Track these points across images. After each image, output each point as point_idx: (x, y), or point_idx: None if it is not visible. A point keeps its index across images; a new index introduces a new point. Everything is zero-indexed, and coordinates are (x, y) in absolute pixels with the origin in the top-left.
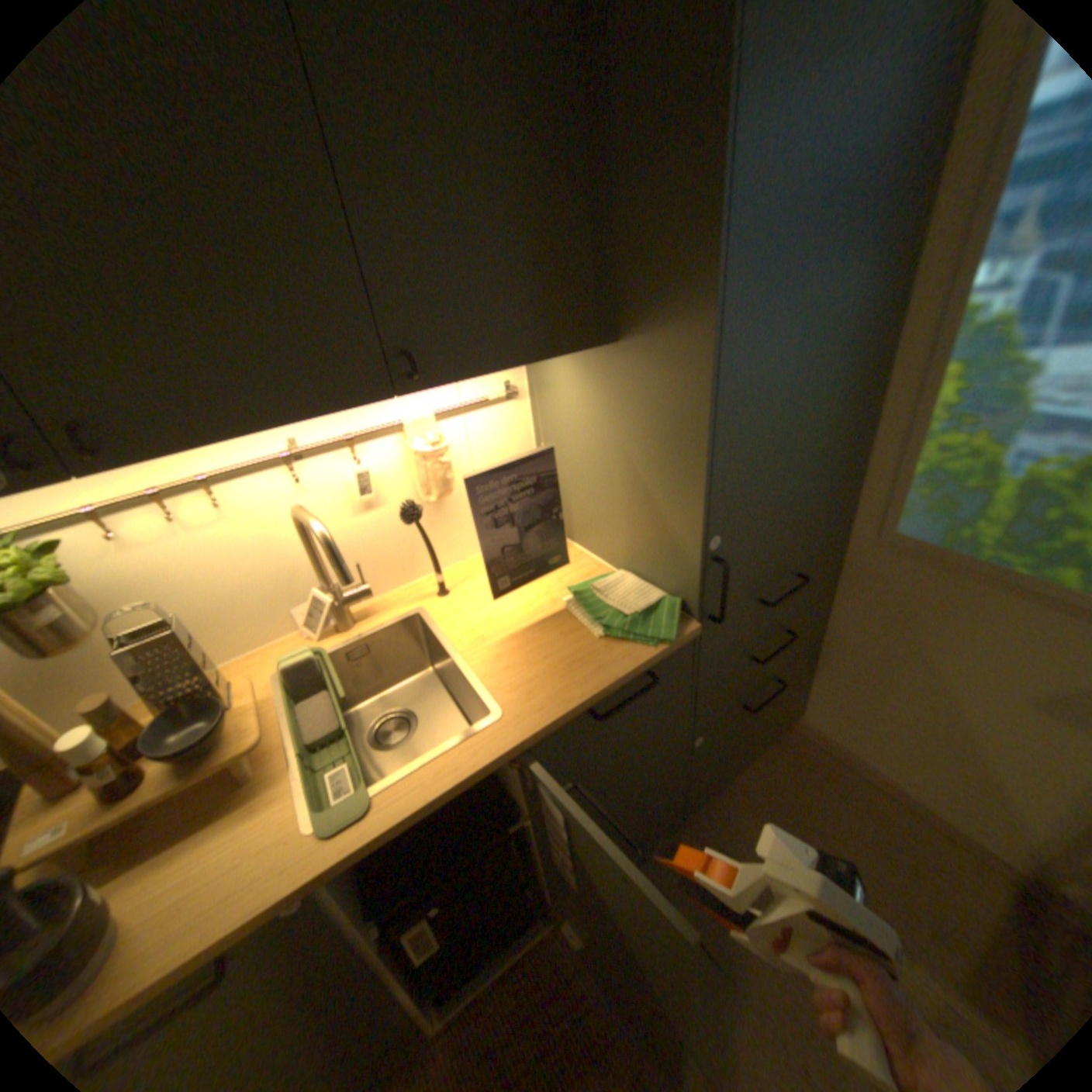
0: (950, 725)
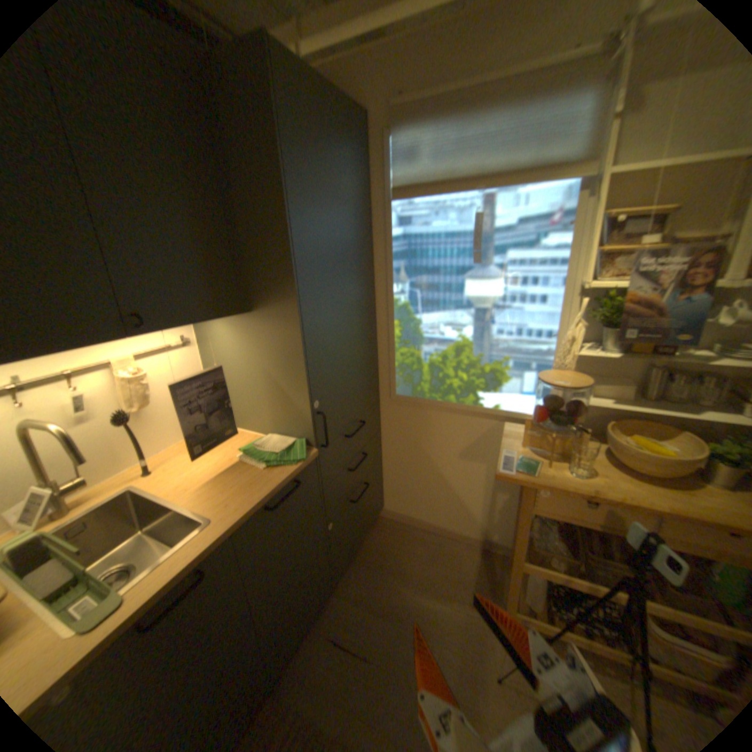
0: (438, 481)
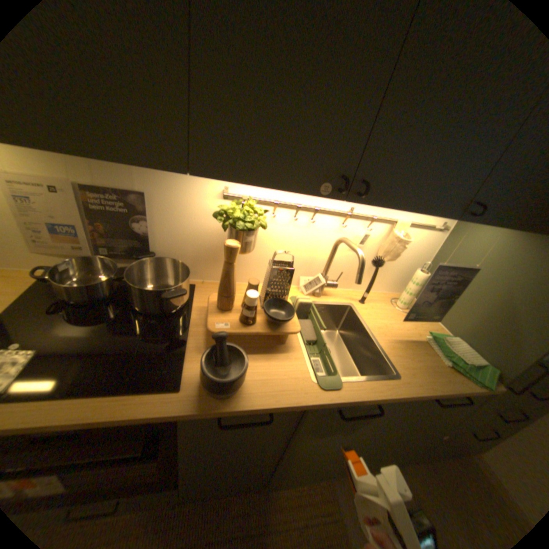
0: None
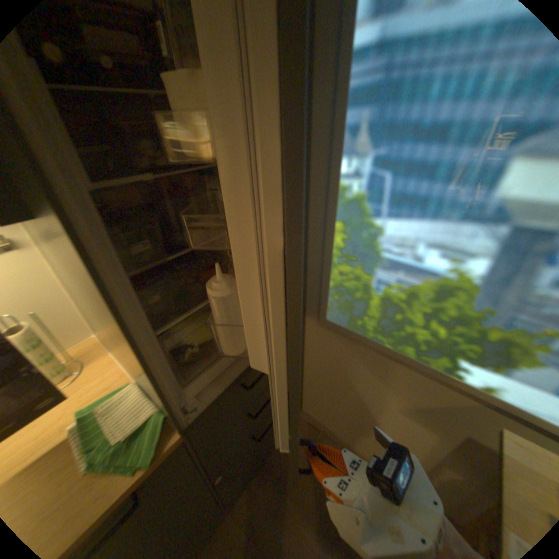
0: (367, 418)
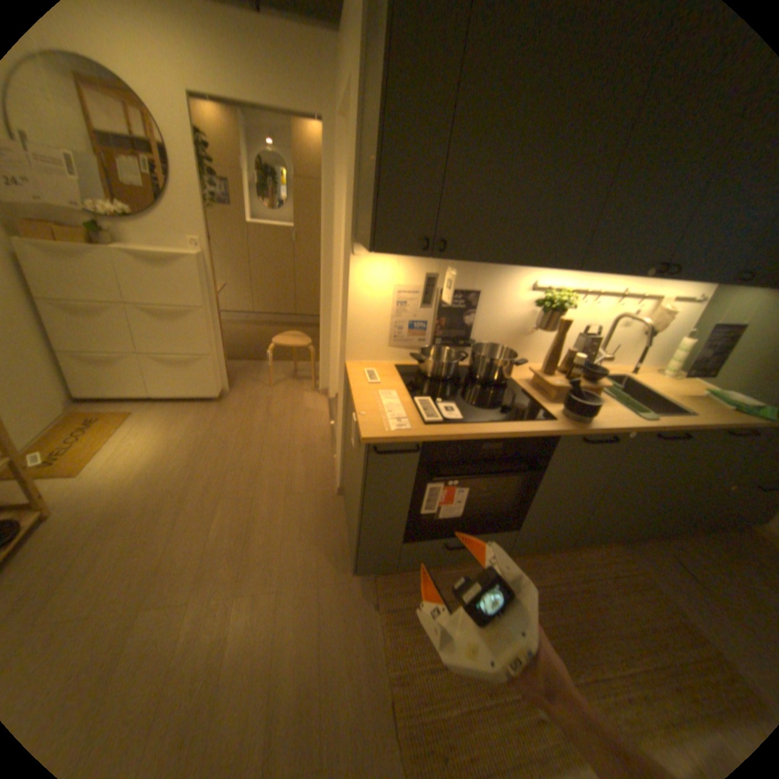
0: None
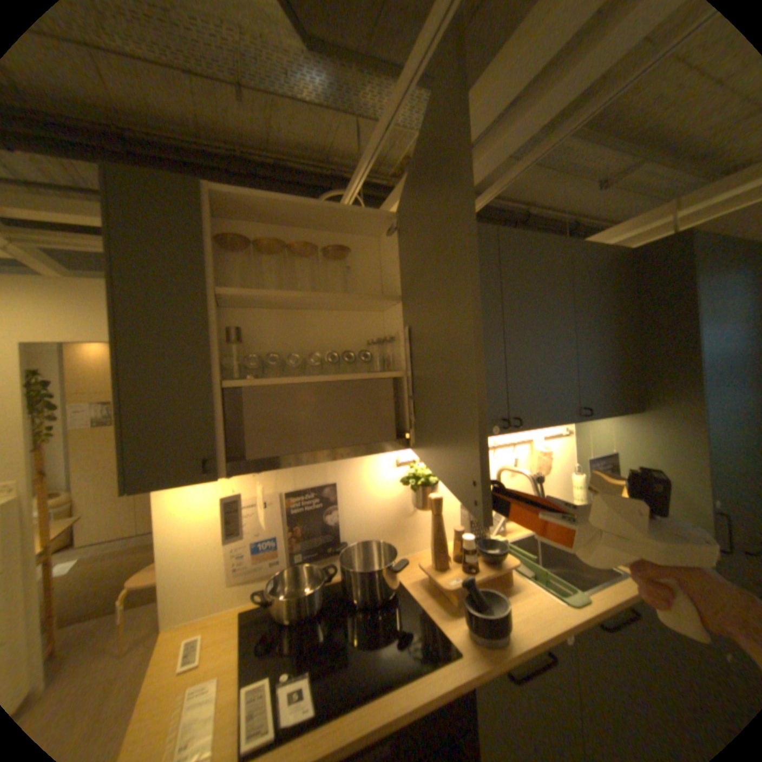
0: None
